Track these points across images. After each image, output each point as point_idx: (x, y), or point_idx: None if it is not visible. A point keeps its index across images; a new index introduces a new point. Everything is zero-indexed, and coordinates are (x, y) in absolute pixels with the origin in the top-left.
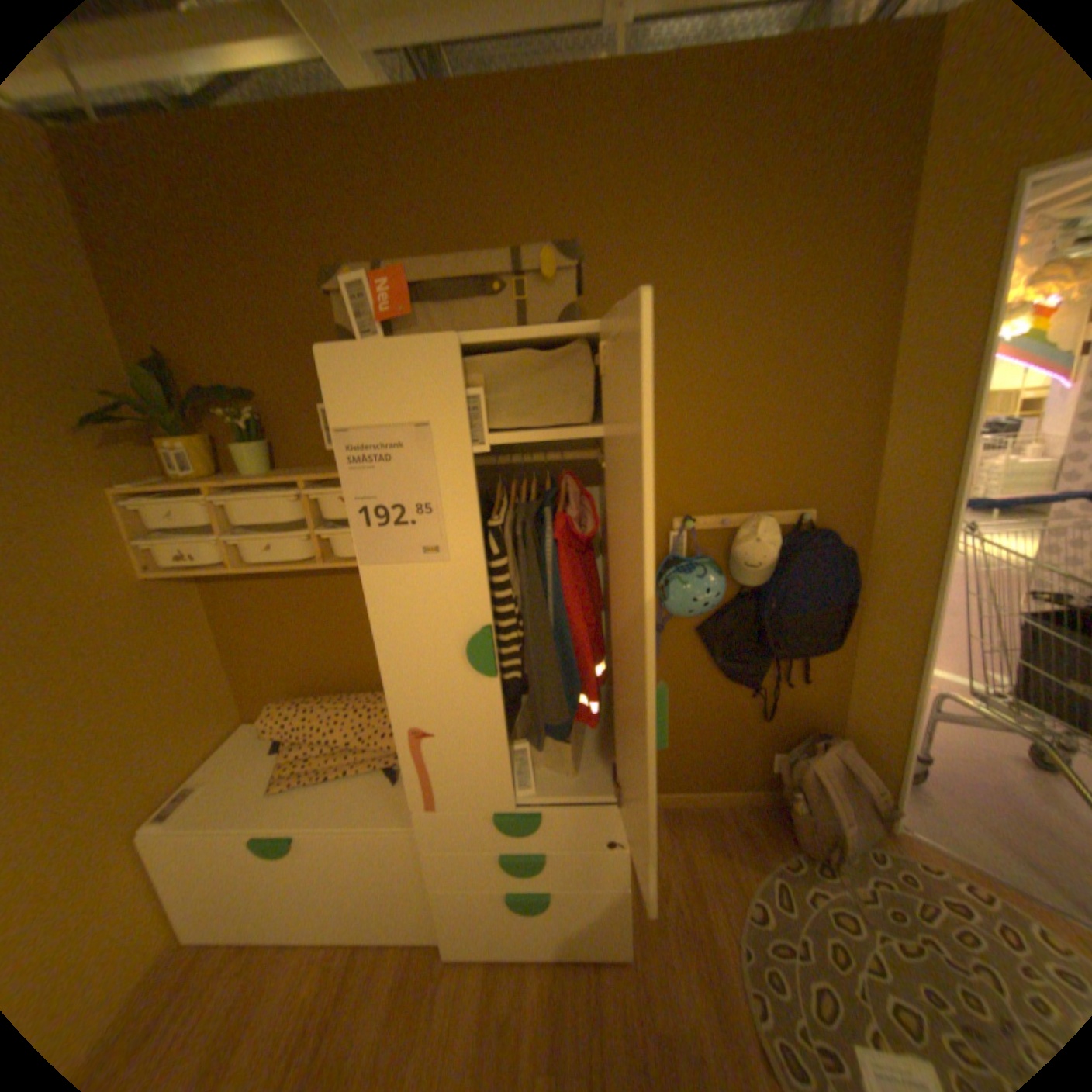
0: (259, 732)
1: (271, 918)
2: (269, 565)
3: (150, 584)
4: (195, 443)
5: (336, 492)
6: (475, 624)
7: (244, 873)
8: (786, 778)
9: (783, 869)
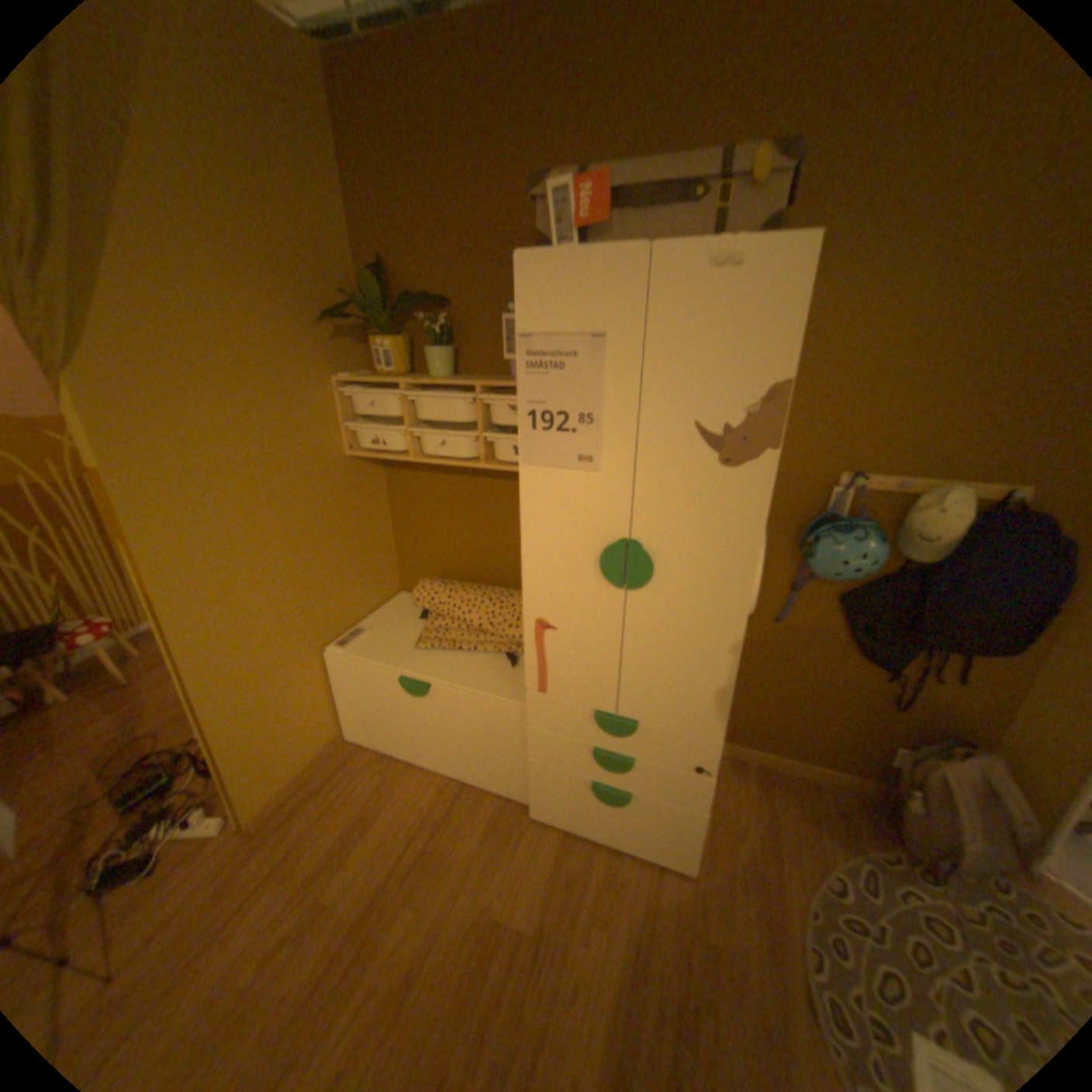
0: (415, 599)
1: (407, 742)
2: (441, 459)
3: (352, 461)
4: (399, 343)
5: (506, 400)
6: (612, 536)
7: (393, 701)
8: (907, 776)
9: (878, 858)
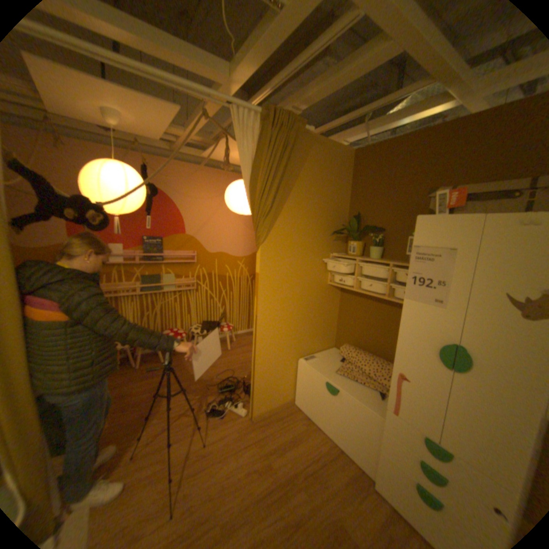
0: (340, 351)
1: (321, 416)
2: (367, 291)
3: (329, 286)
4: (360, 244)
5: (404, 271)
6: (449, 341)
7: (321, 393)
8: None
9: None
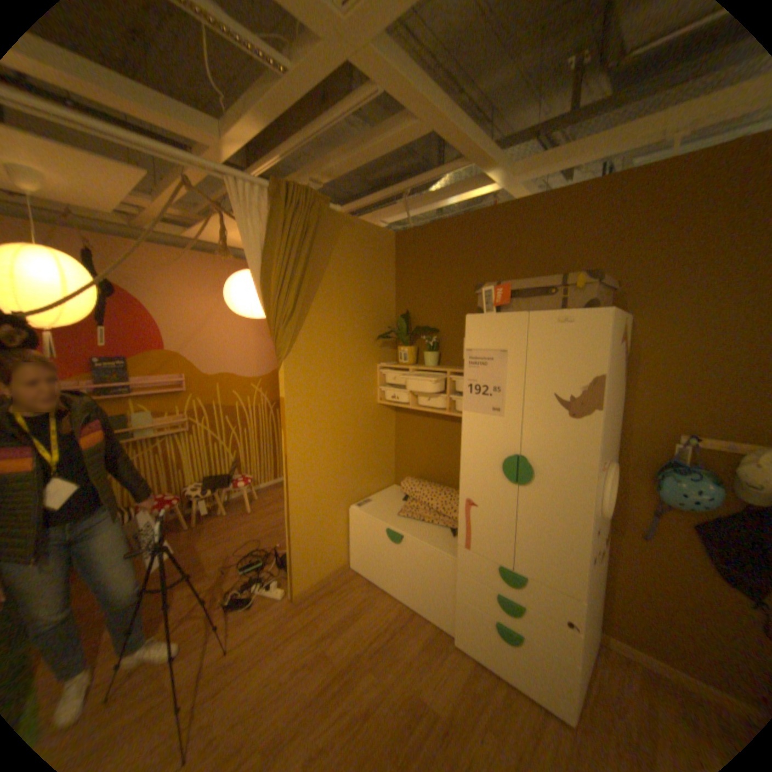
0: (401, 488)
1: (385, 574)
2: (425, 407)
3: (380, 406)
4: (411, 350)
5: (462, 379)
6: (510, 452)
7: (381, 545)
8: None
9: None
